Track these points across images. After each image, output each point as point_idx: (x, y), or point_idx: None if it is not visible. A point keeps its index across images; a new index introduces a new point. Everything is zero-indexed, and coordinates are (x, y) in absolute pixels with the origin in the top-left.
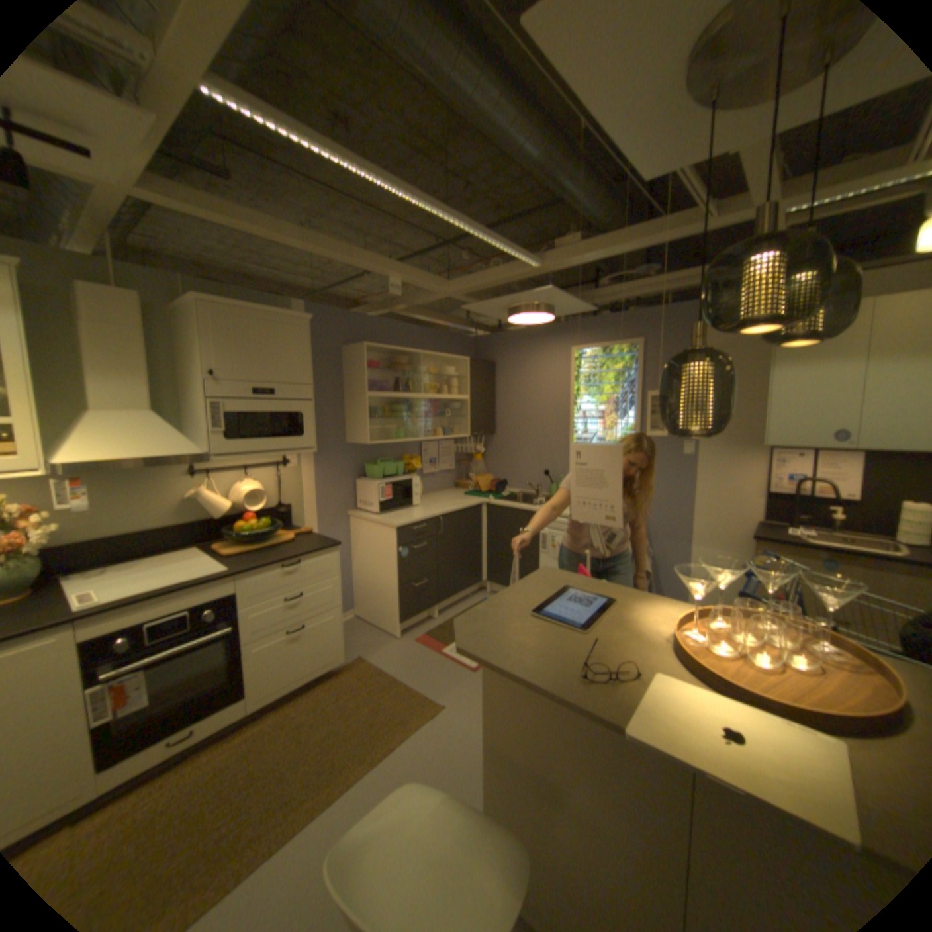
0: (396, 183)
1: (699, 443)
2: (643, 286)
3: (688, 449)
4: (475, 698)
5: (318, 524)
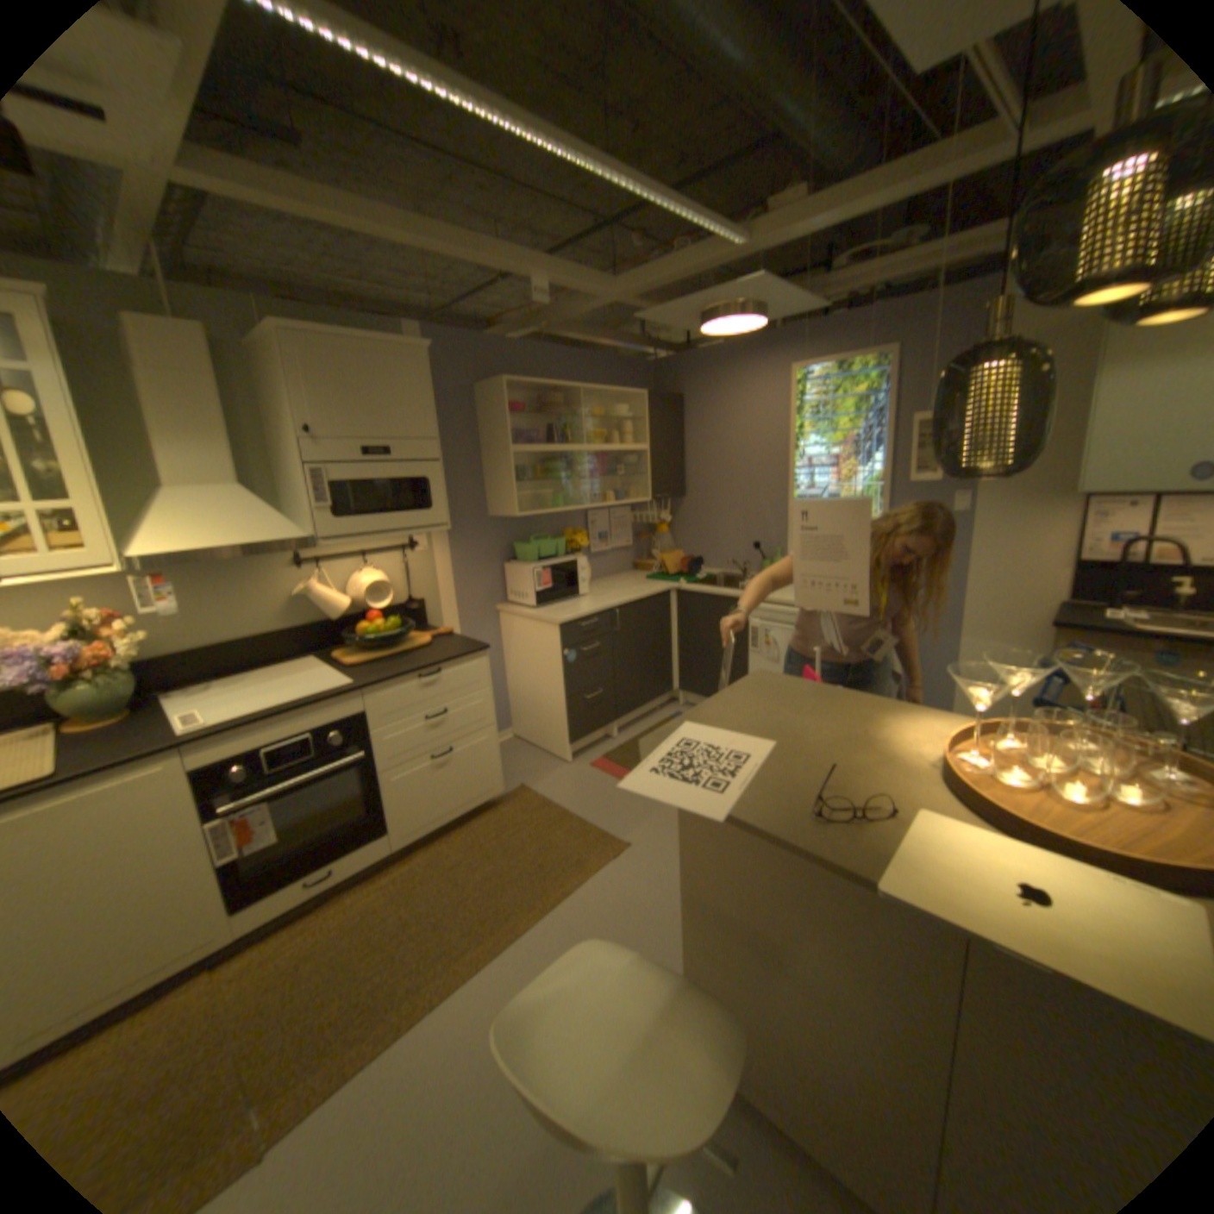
0: (531, 126)
1: (976, 494)
2: (900, 263)
3: (960, 504)
4: (668, 834)
5: (459, 623)
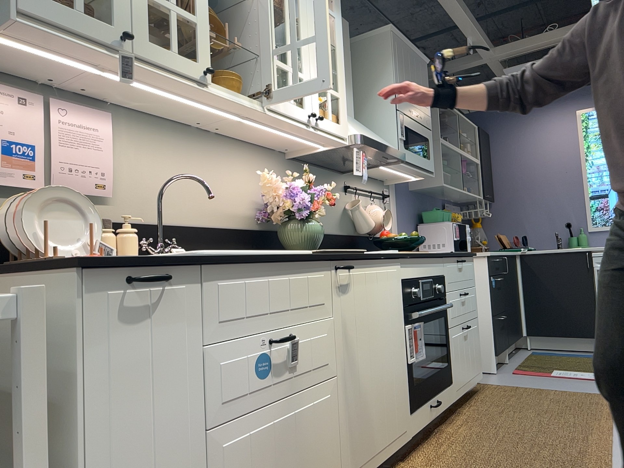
0: None
1: None
2: None
3: None
4: None
5: None
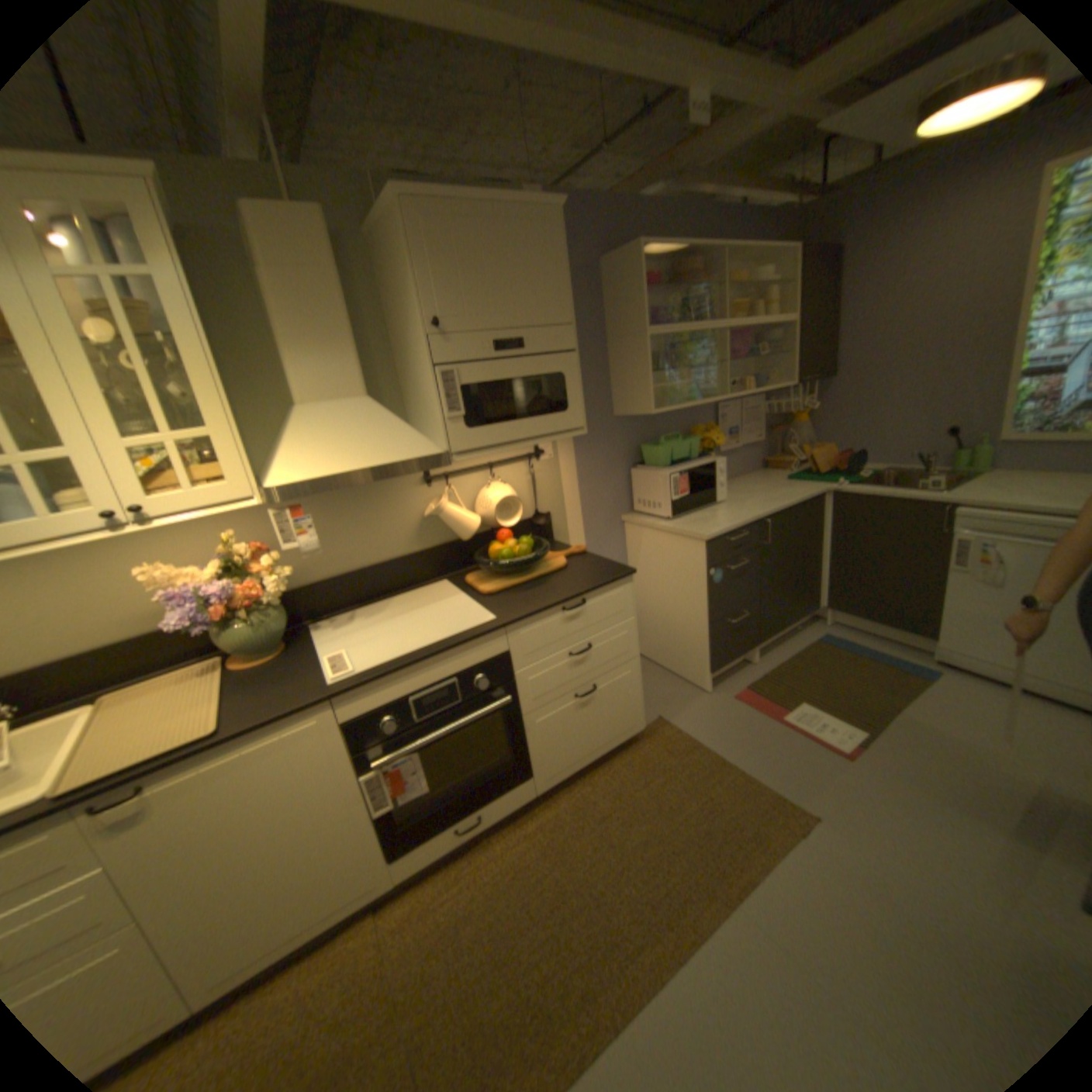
0: None
1: None
2: None
3: None
4: (870, 810)
5: (584, 537)
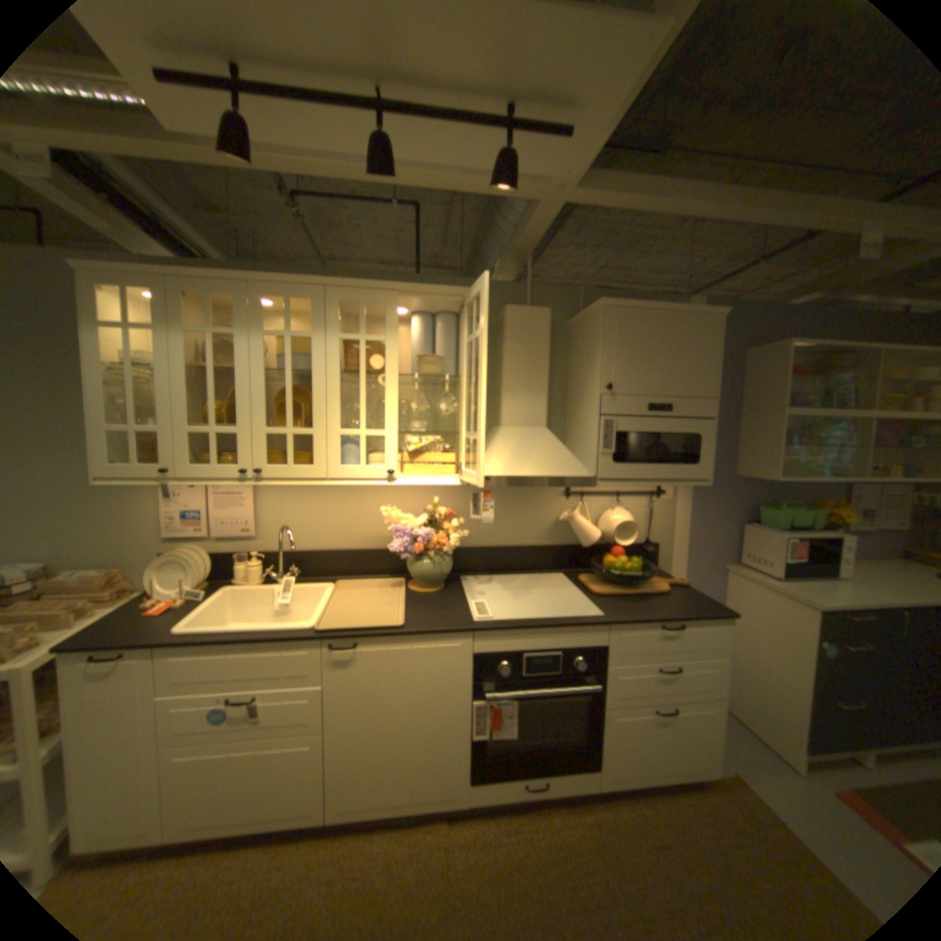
0: None
1: None
2: None
3: None
4: None
5: (686, 574)
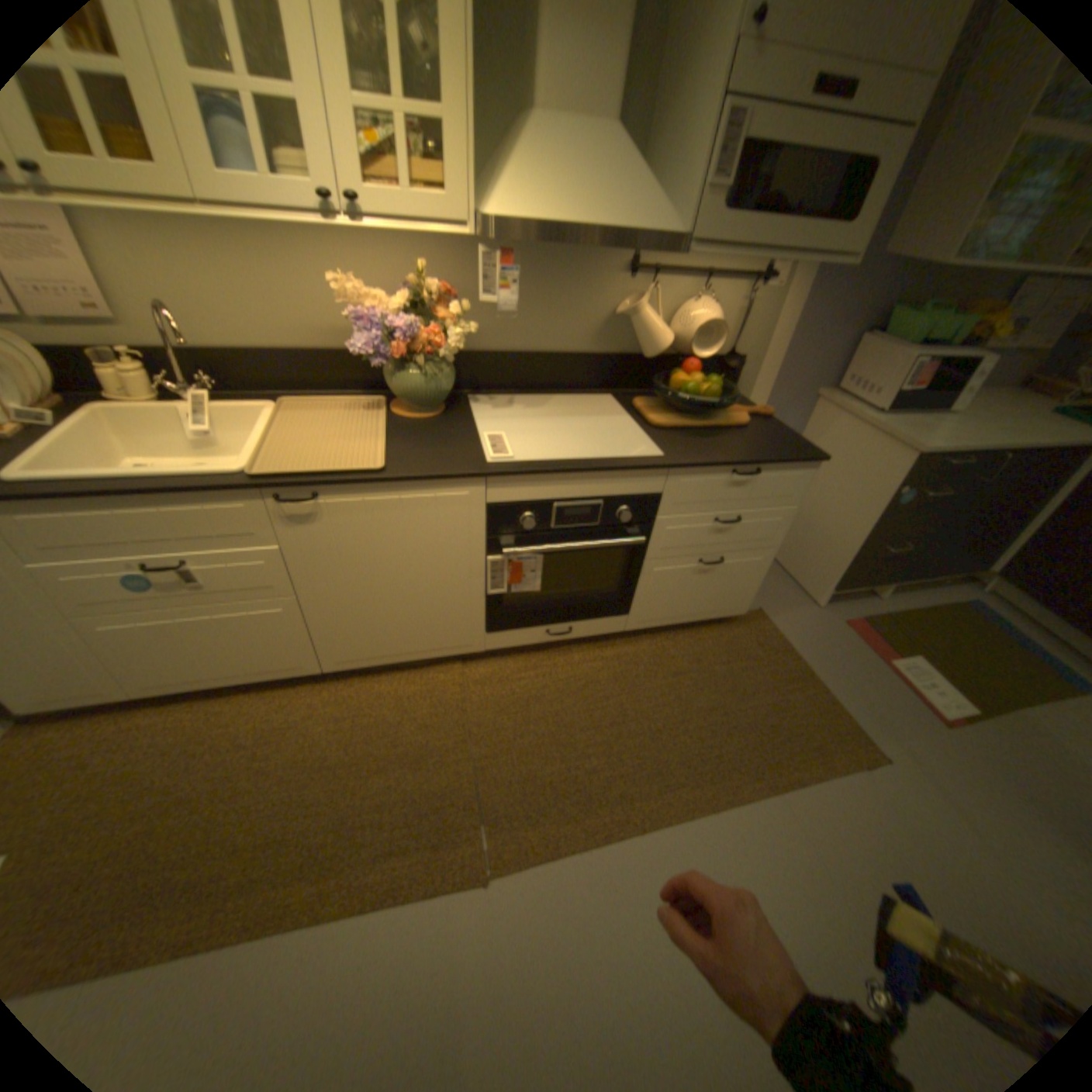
0: None
1: None
2: None
3: None
4: (949, 777)
5: (769, 399)
